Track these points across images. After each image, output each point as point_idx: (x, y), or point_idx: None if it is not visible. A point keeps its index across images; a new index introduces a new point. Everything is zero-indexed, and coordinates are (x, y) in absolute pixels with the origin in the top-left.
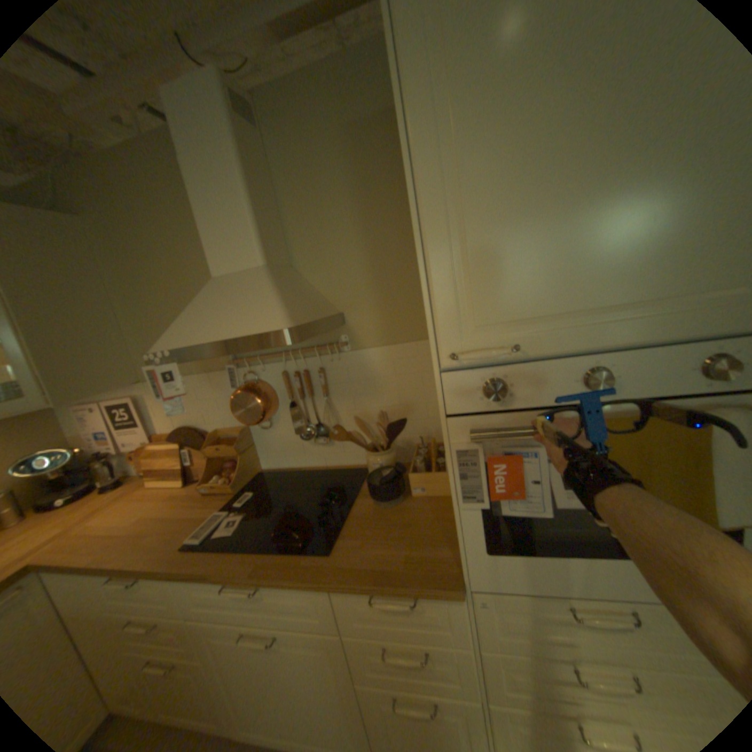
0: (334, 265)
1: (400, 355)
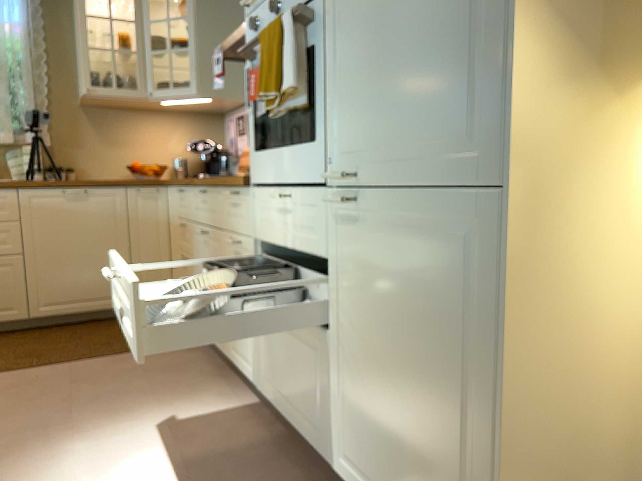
0: None
1: None
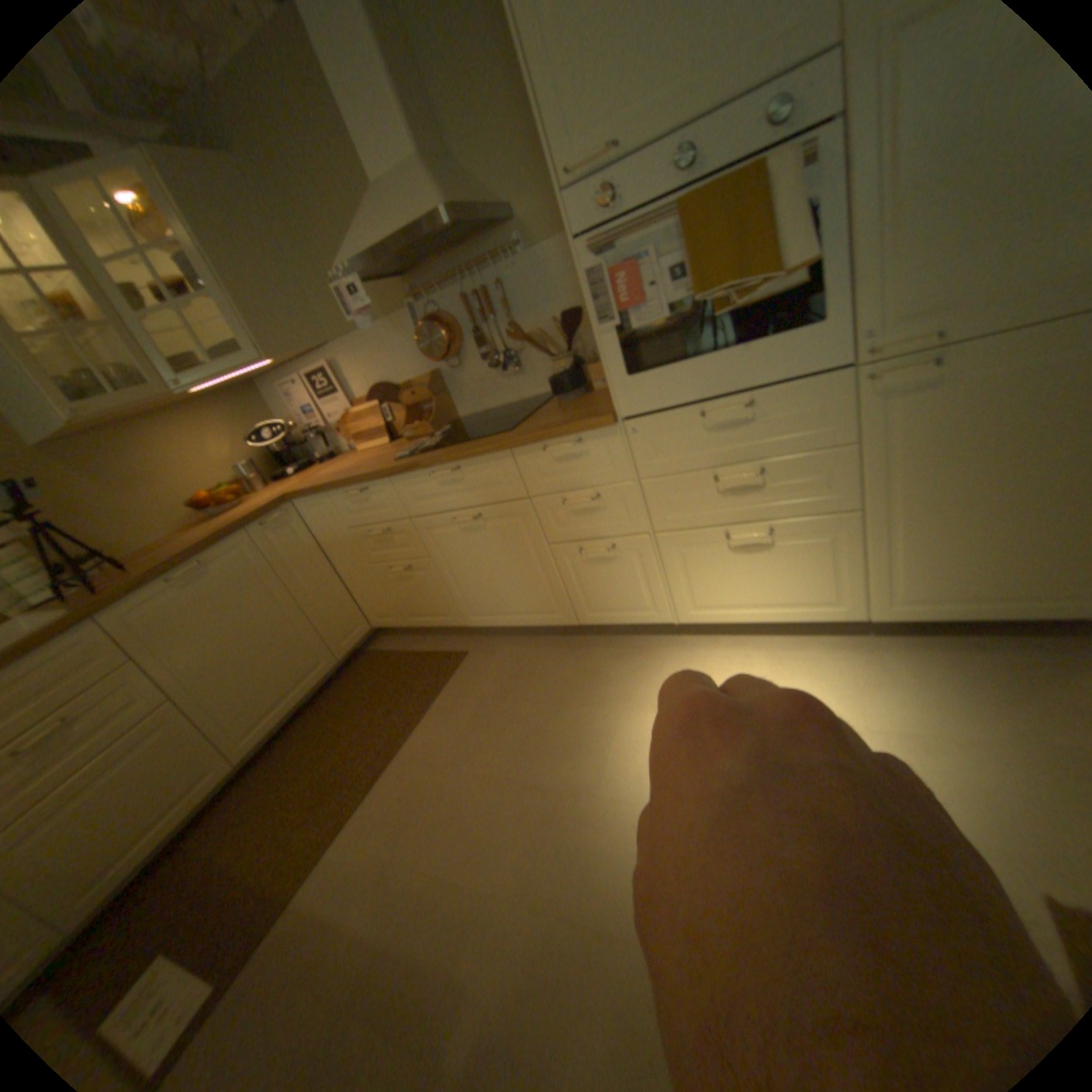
0: (491, 142)
1: None
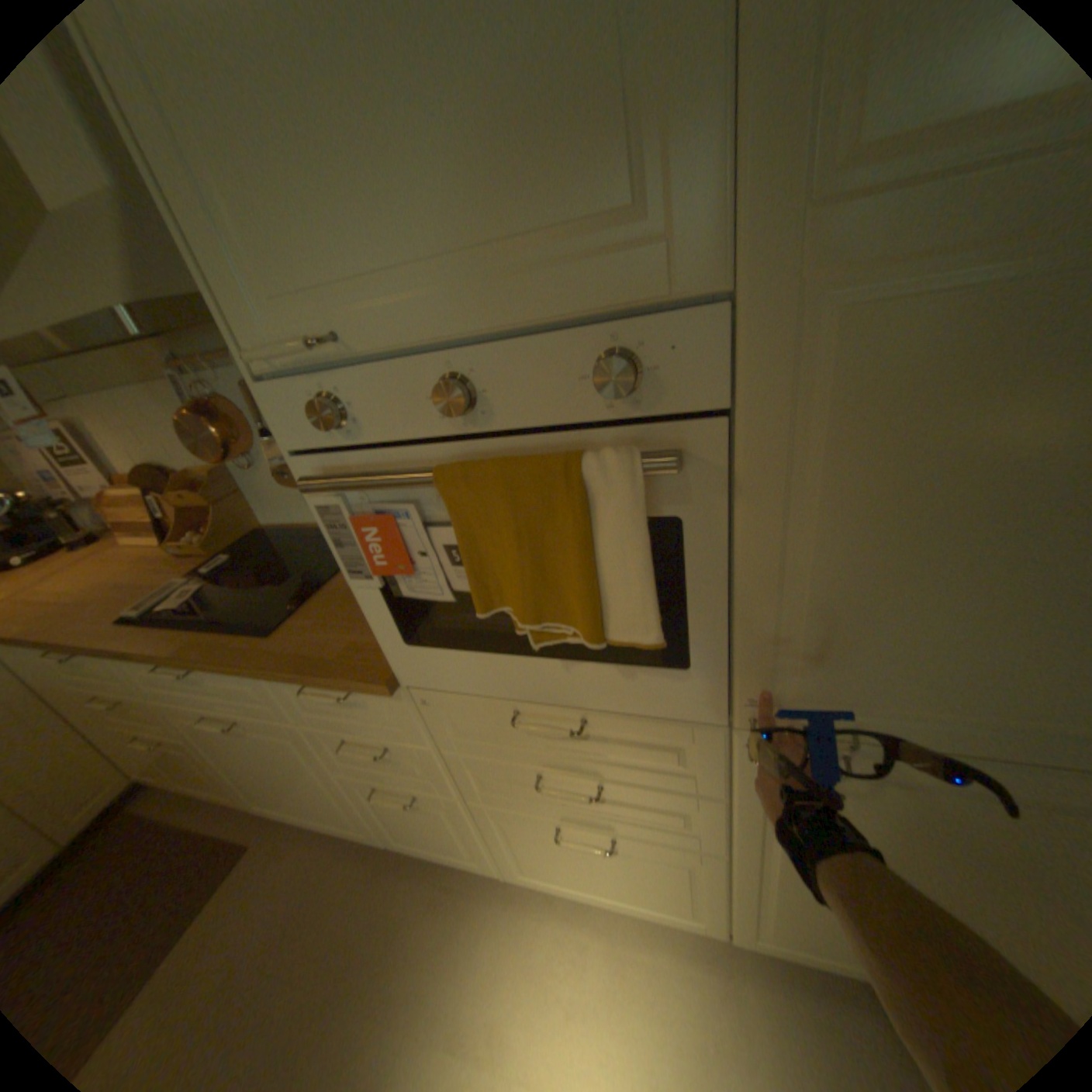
0: None
1: None
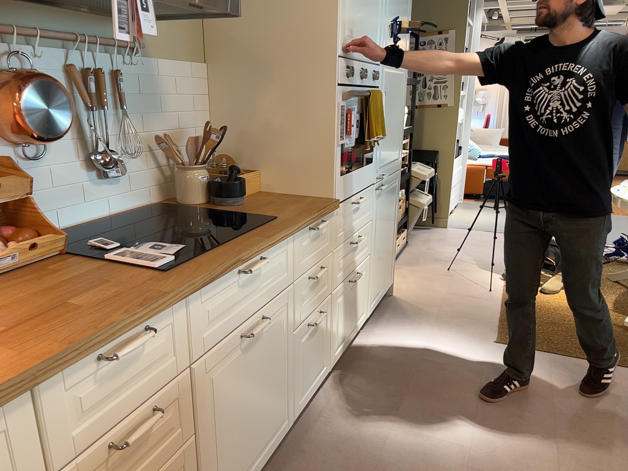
0: None
1: (182, 75)
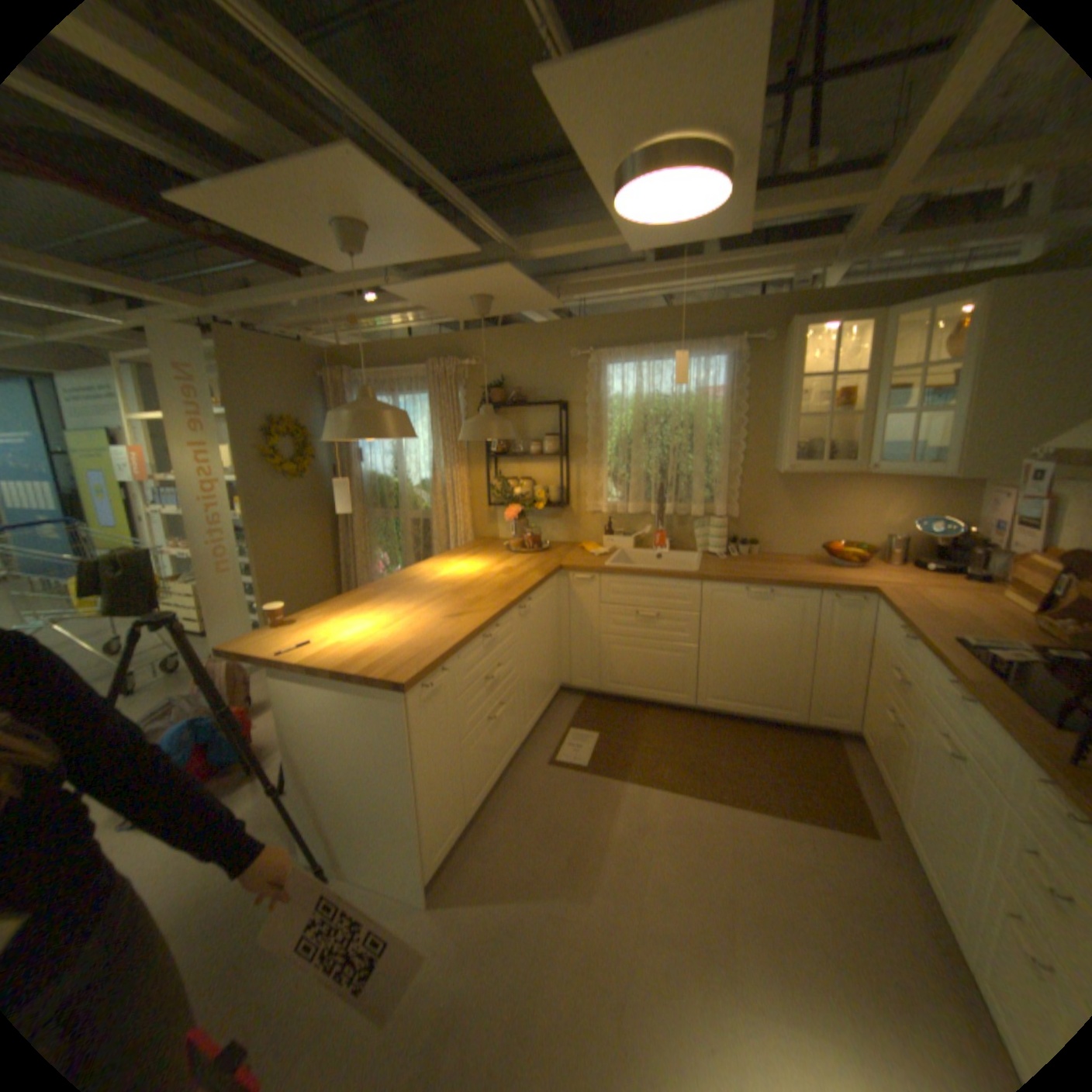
0: None
1: None
